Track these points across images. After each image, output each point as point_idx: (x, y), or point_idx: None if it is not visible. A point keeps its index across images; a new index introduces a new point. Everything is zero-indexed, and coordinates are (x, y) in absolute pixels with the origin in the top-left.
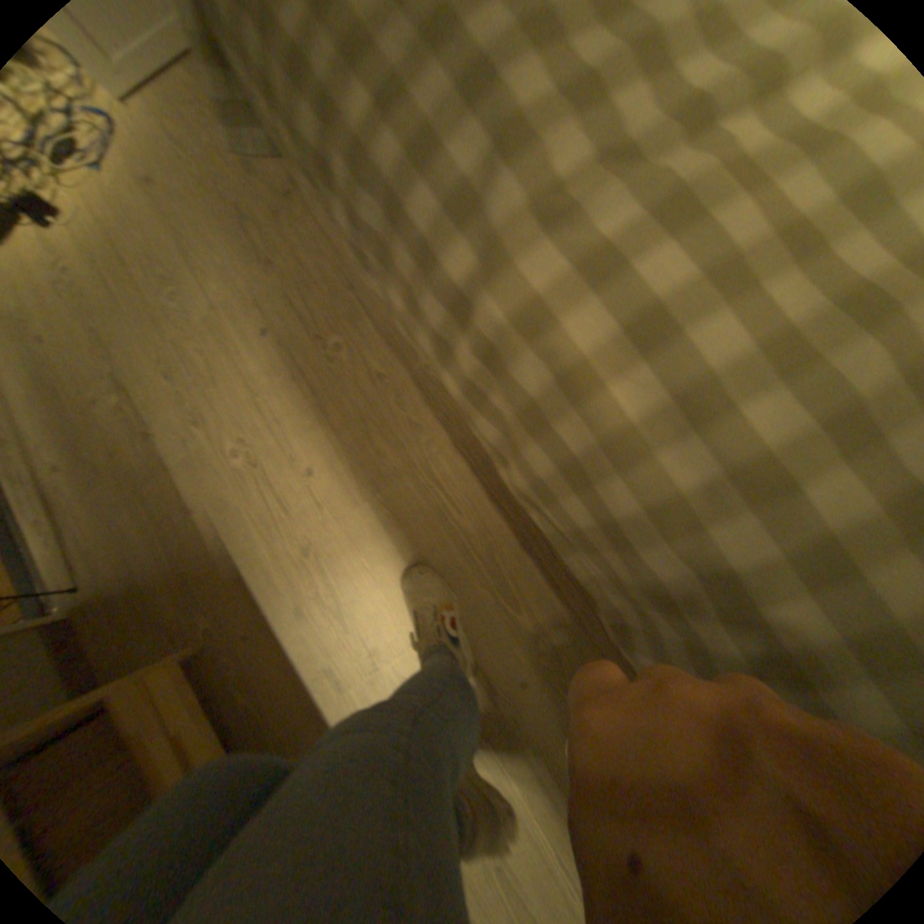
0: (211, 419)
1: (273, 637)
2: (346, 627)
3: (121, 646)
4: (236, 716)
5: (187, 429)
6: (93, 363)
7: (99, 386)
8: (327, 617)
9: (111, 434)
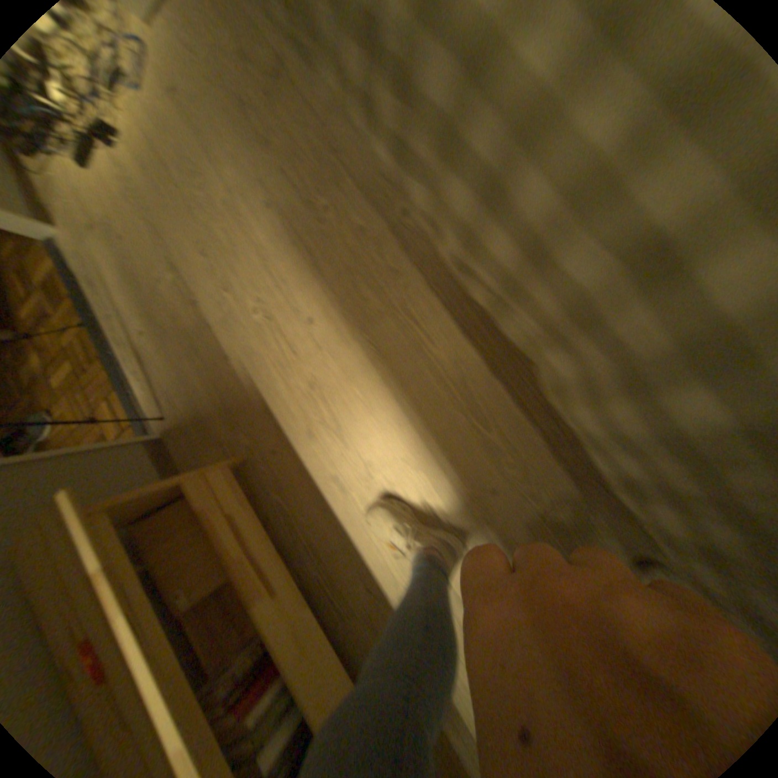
0: (232, 283)
1: (290, 450)
2: (342, 442)
3: (191, 456)
4: (270, 507)
5: (216, 293)
6: (149, 249)
7: (155, 267)
8: (328, 434)
9: (167, 303)
